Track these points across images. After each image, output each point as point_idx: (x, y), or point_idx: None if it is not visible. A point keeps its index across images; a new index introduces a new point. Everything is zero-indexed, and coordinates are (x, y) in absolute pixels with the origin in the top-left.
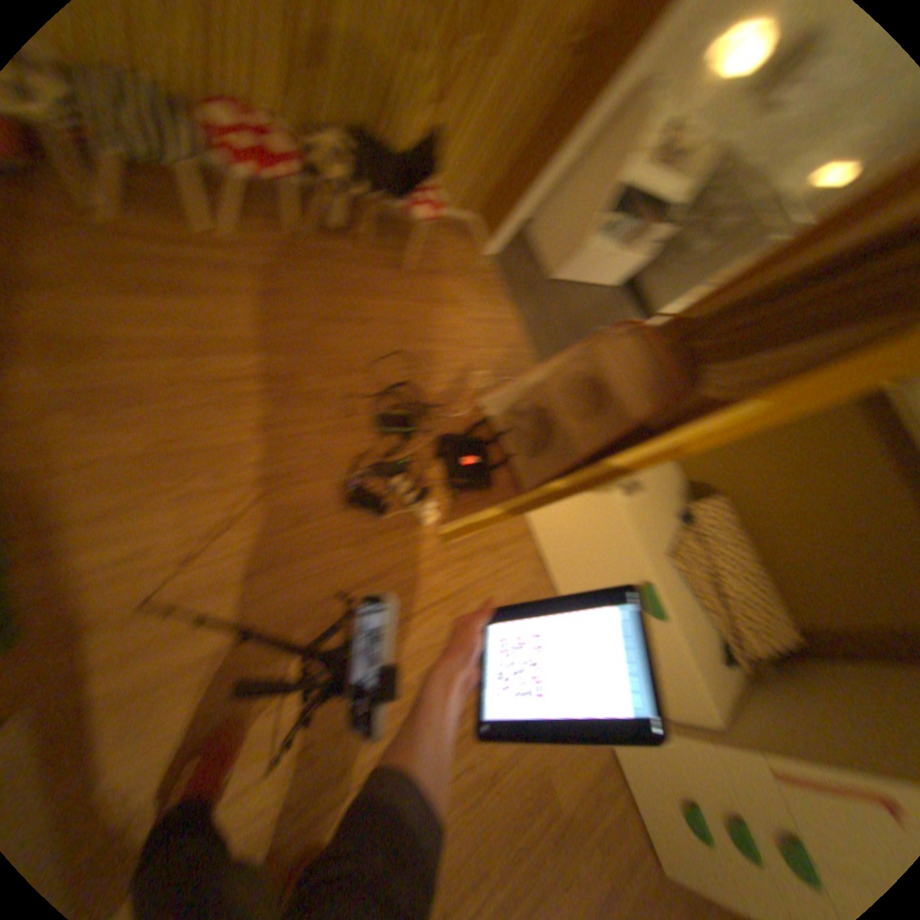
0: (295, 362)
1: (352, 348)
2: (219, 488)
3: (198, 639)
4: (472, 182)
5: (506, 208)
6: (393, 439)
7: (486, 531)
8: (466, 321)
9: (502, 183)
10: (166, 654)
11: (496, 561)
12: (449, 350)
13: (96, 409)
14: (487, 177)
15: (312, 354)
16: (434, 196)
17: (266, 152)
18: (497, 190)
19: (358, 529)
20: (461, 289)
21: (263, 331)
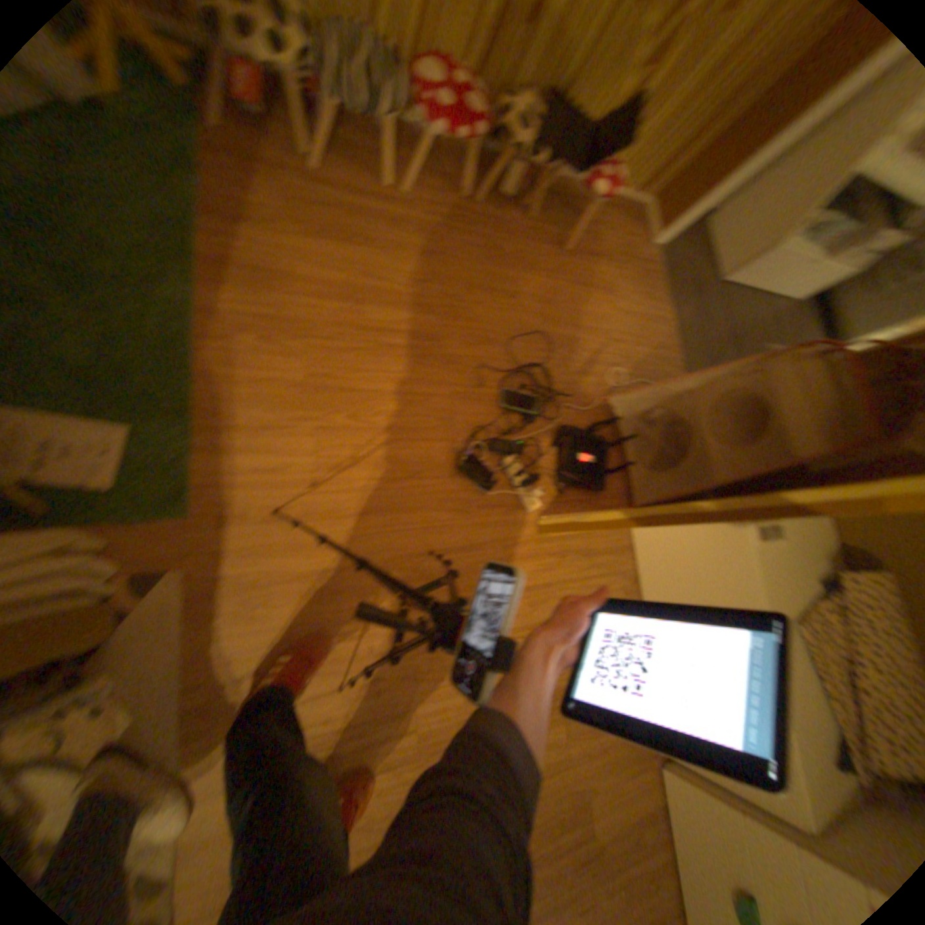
0: (438, 324)
1: (494, 320)
2: (351, 428)
3: (308, 556)
4: (660, 159)
5: (691, 192)
6: (513, 418)
7: (585, 534)
8: (615, 311)
9: (695, 162)
10: (283, 561)
11: (587, 568)
12: (589, 339)
13: (271, 336)
14: (679, 155)
15: (456, 319)
16: (616, 170)
17: (460, 111)
18: (686, 170)
19: (461, 497)
20: (617, 276)
21: (417, 289)
